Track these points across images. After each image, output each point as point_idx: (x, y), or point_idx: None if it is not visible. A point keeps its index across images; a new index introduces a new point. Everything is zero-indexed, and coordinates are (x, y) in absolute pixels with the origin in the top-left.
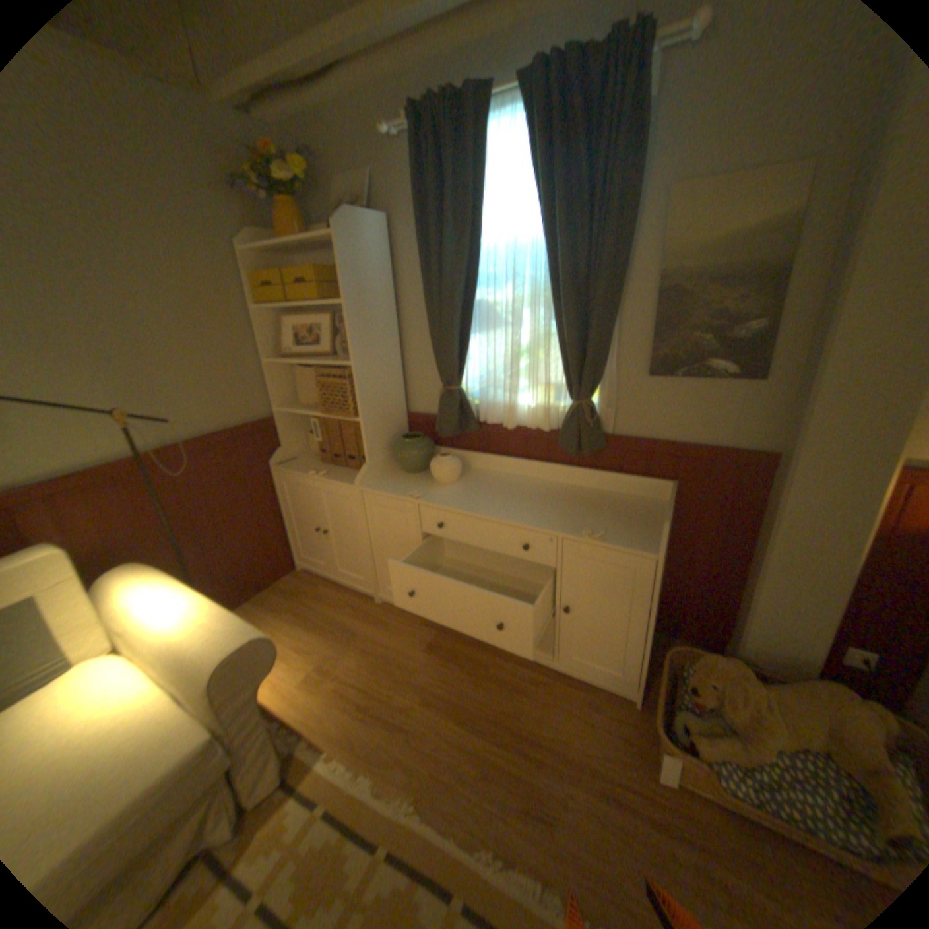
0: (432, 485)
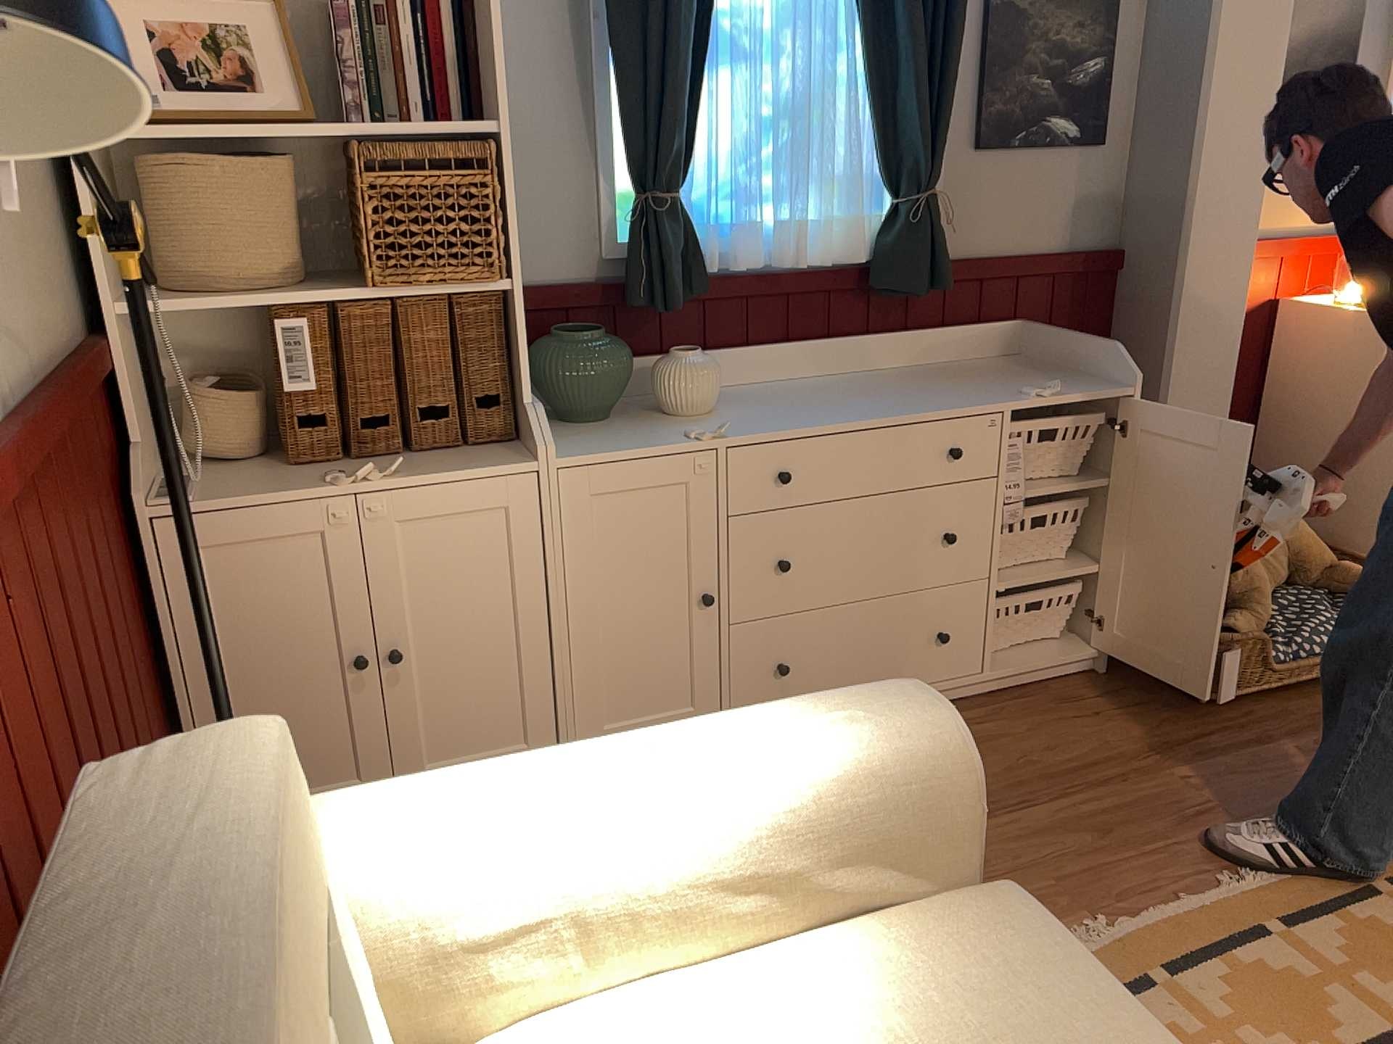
0: (688, 422)
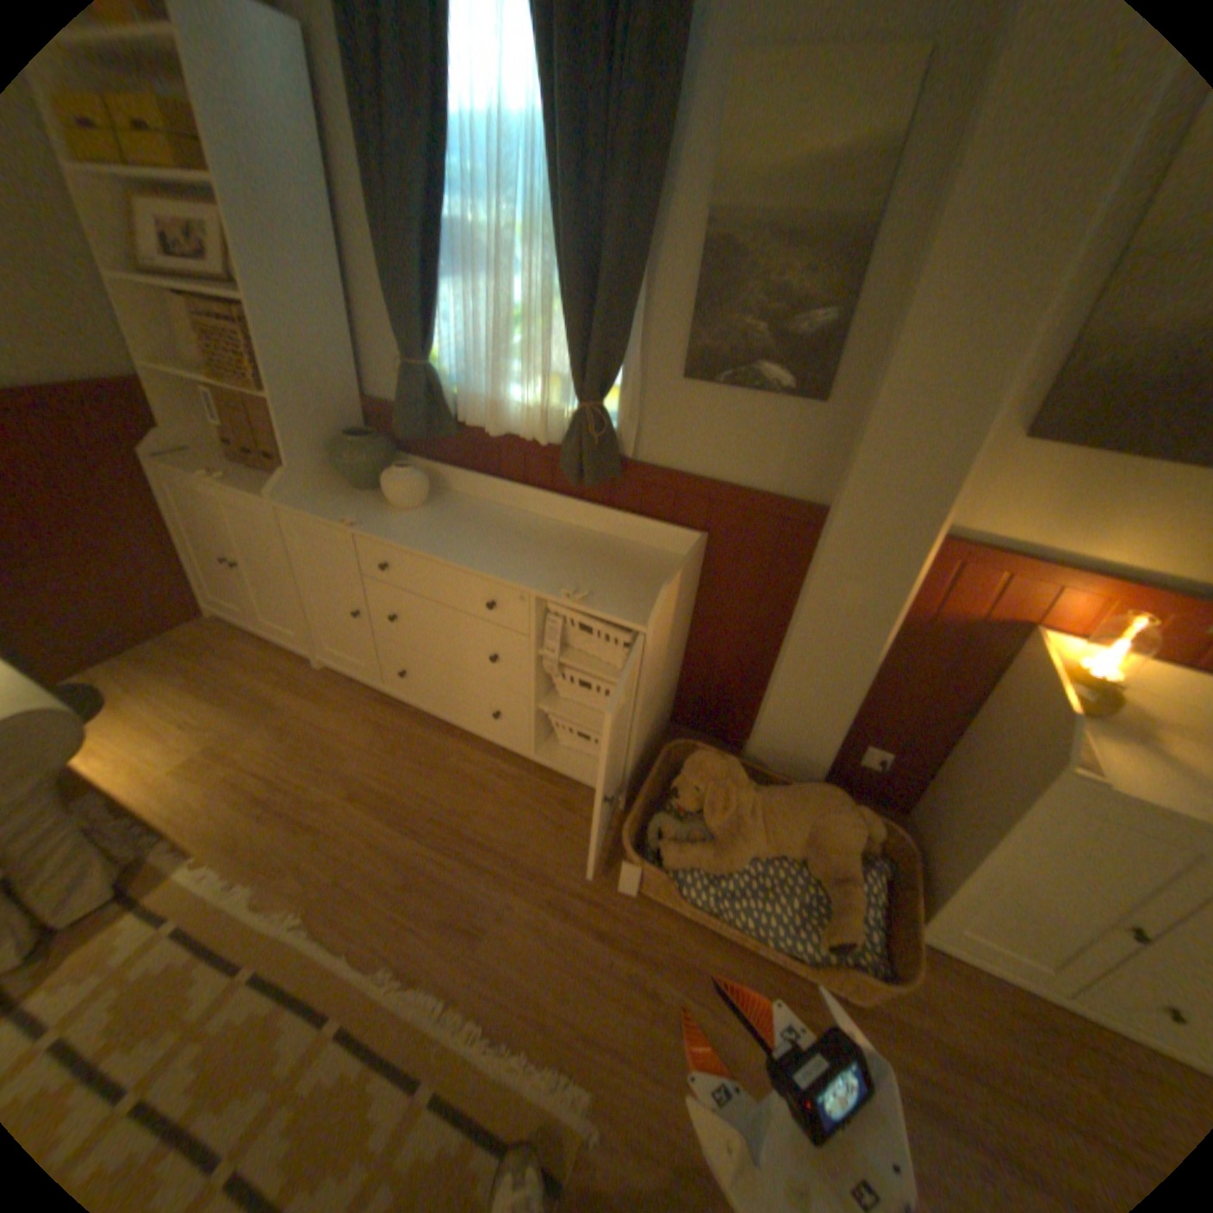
0: (382, 510)
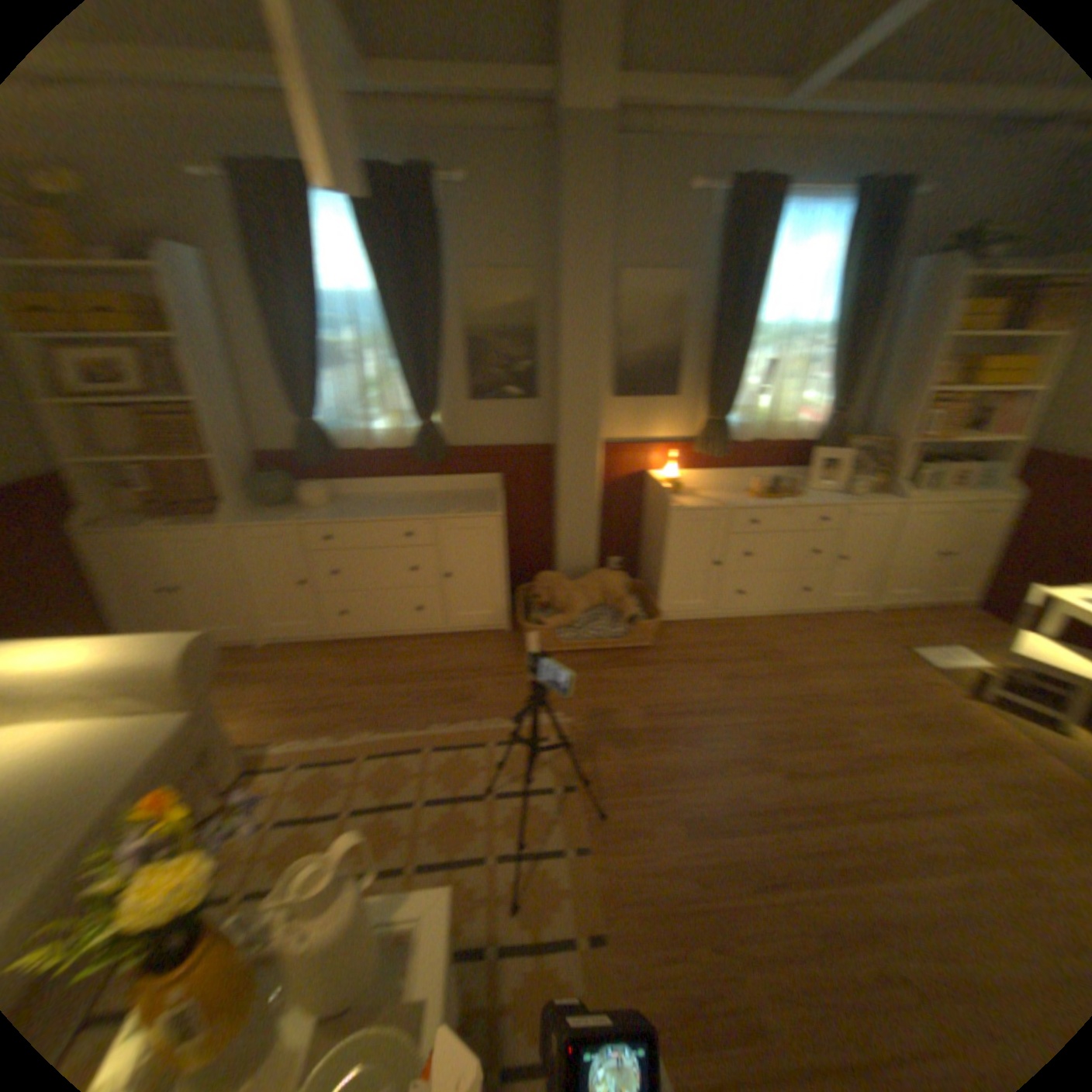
0: (309, 511)
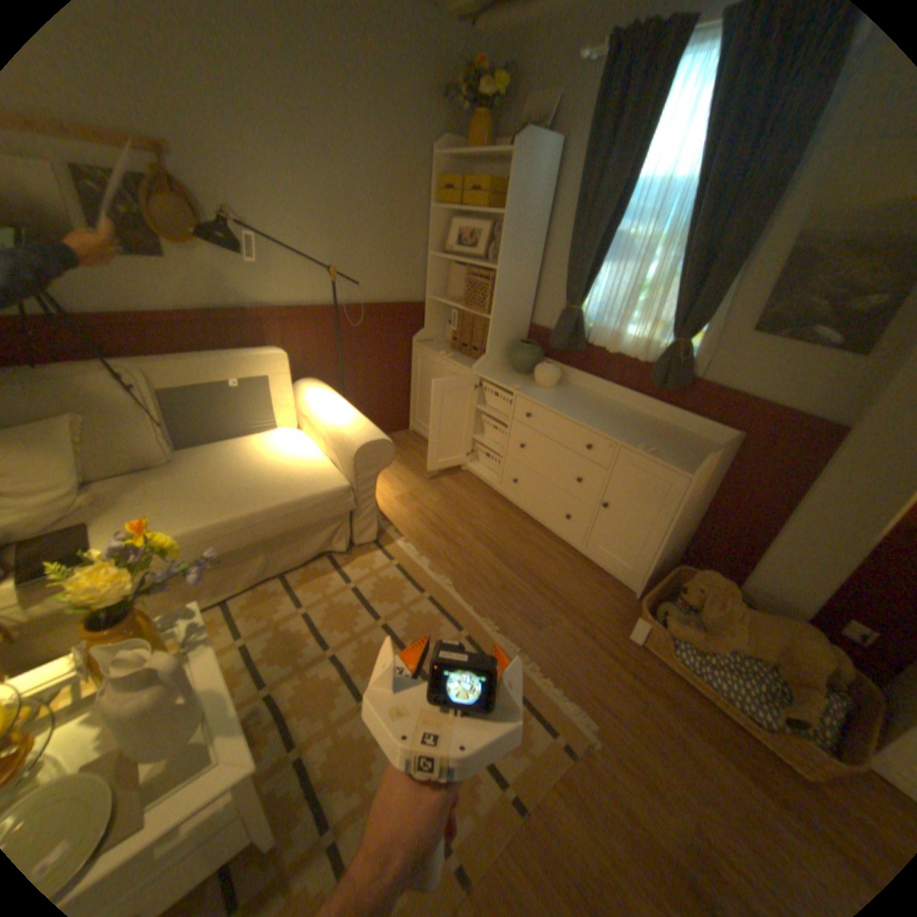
0: (531, 386)
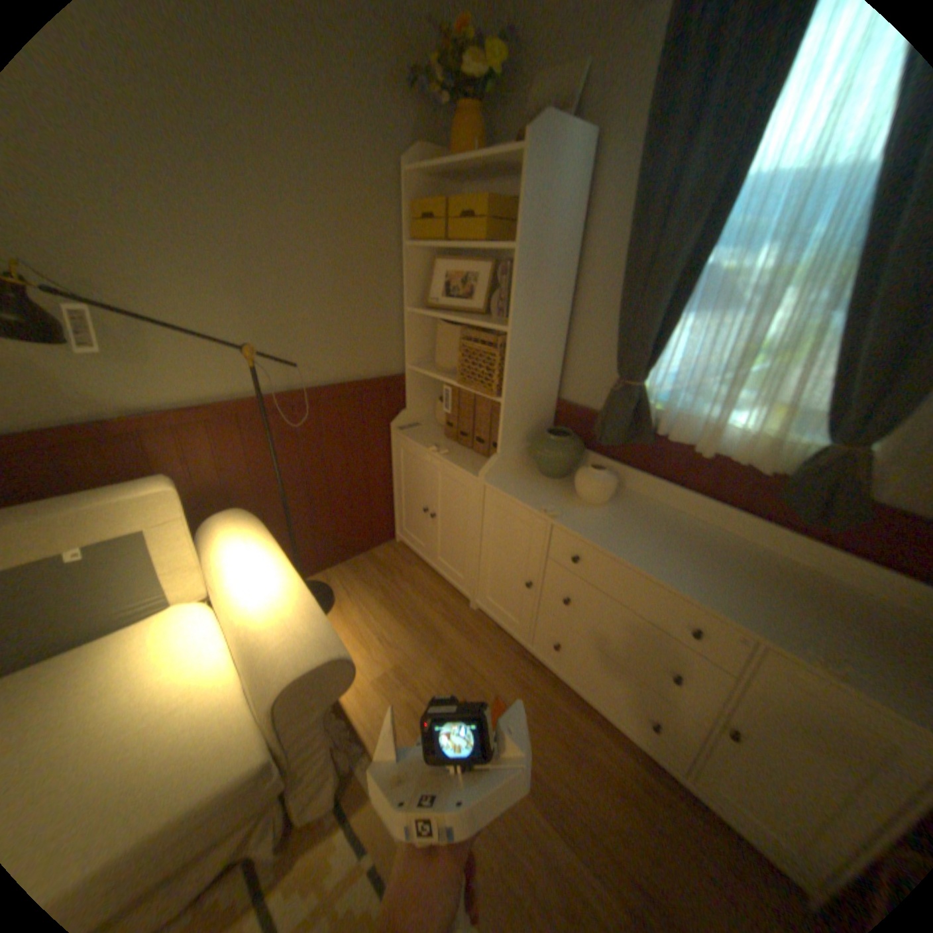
0: (573, 501)
